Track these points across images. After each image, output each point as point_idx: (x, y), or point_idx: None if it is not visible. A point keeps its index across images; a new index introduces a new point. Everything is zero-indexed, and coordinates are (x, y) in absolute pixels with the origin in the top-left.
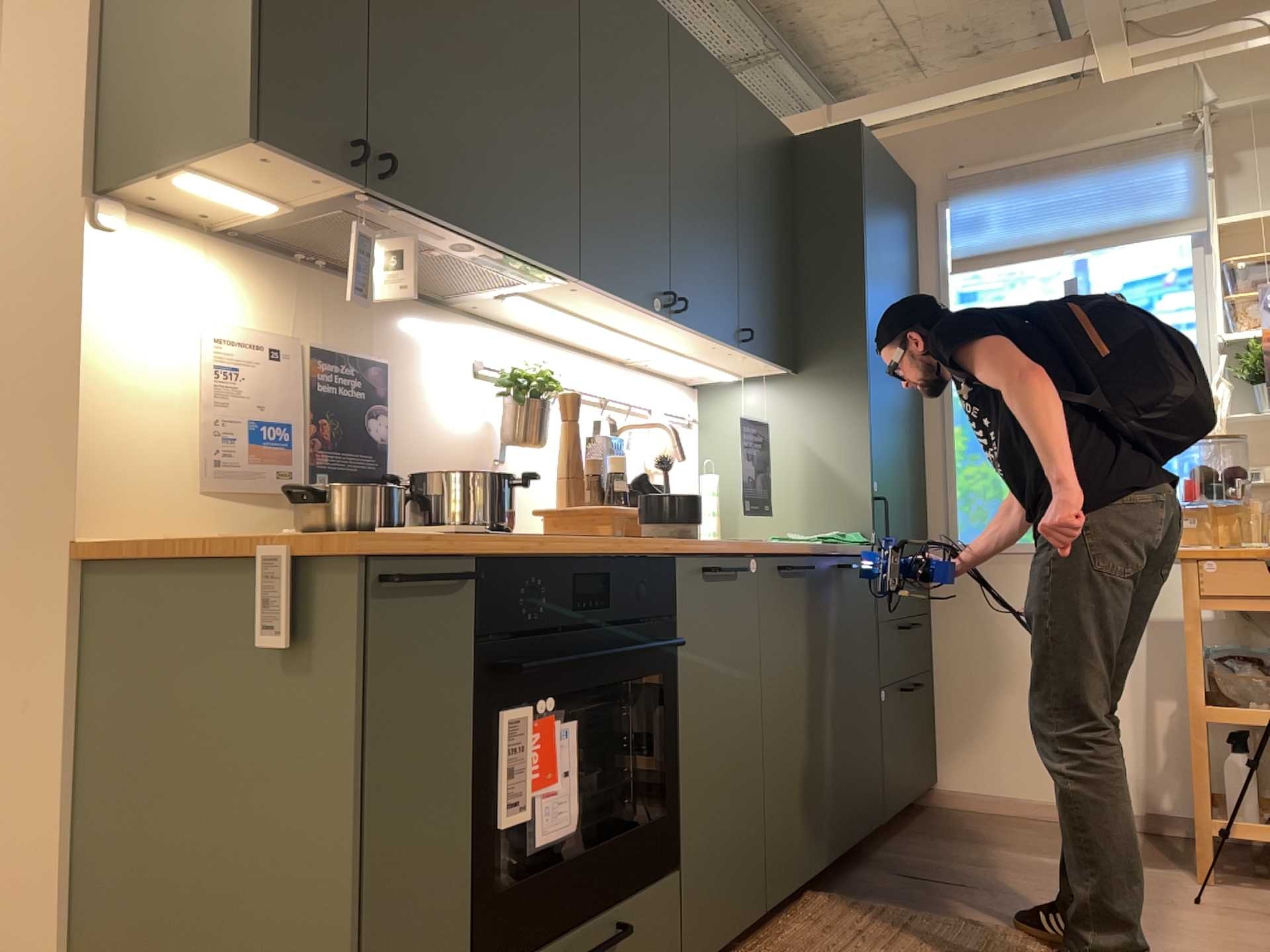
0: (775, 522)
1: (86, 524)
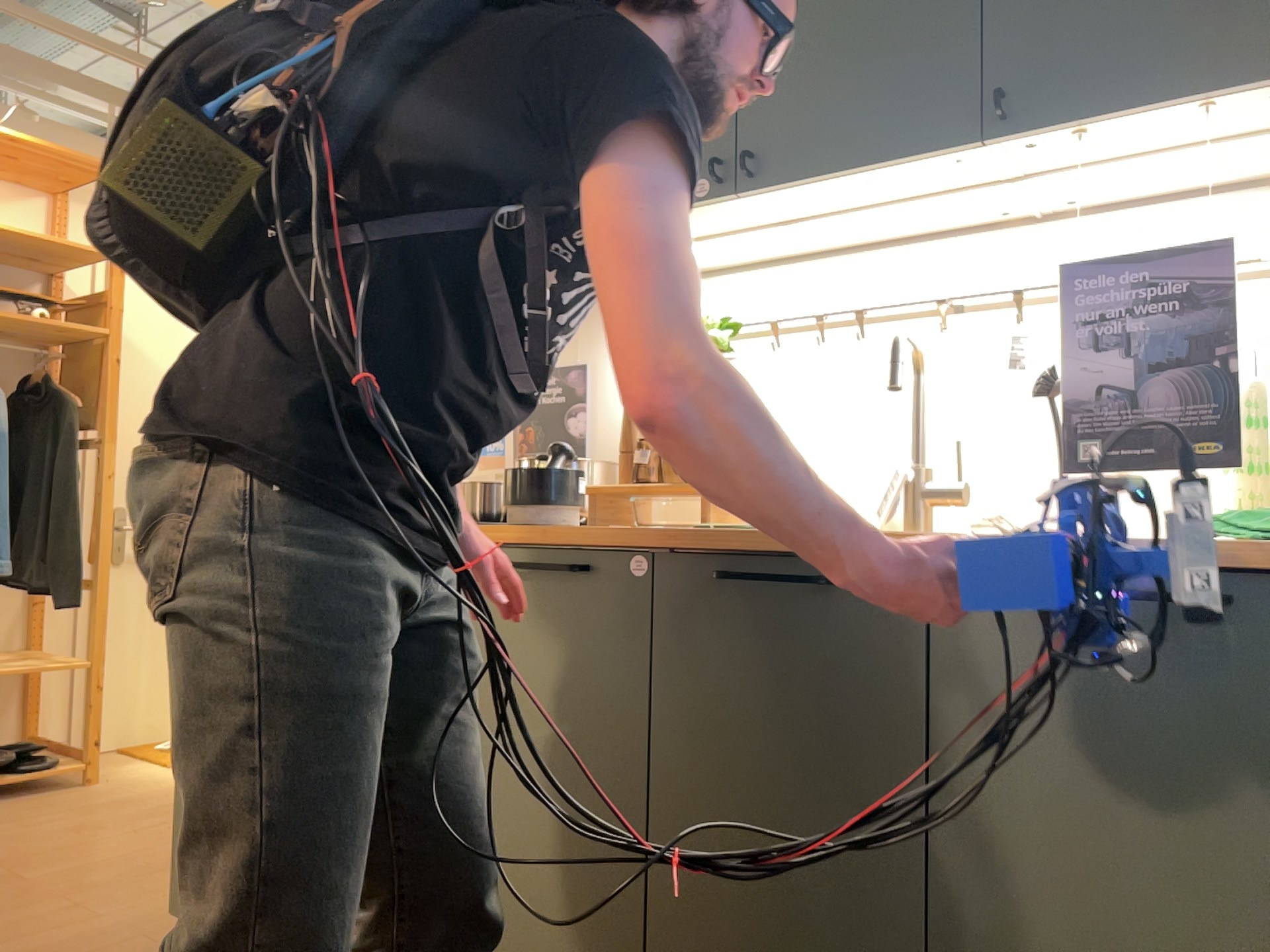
0: None
1: None
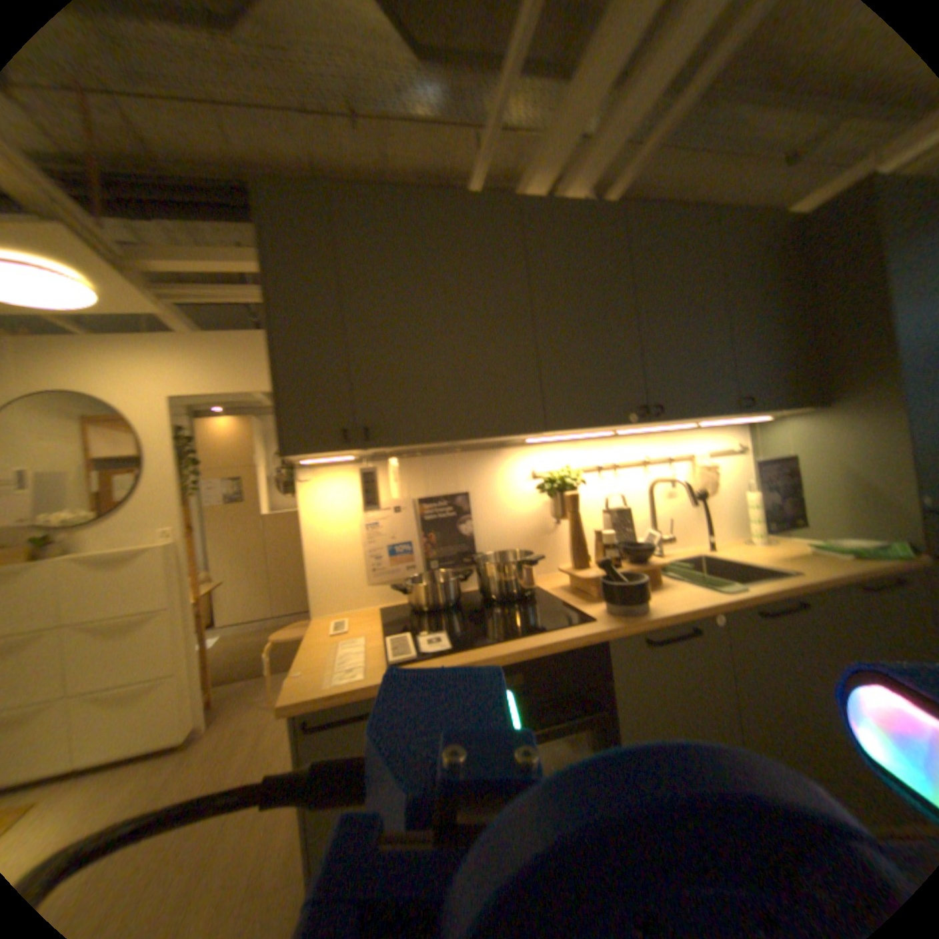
0: (818, 524)
1: (315, 610)
